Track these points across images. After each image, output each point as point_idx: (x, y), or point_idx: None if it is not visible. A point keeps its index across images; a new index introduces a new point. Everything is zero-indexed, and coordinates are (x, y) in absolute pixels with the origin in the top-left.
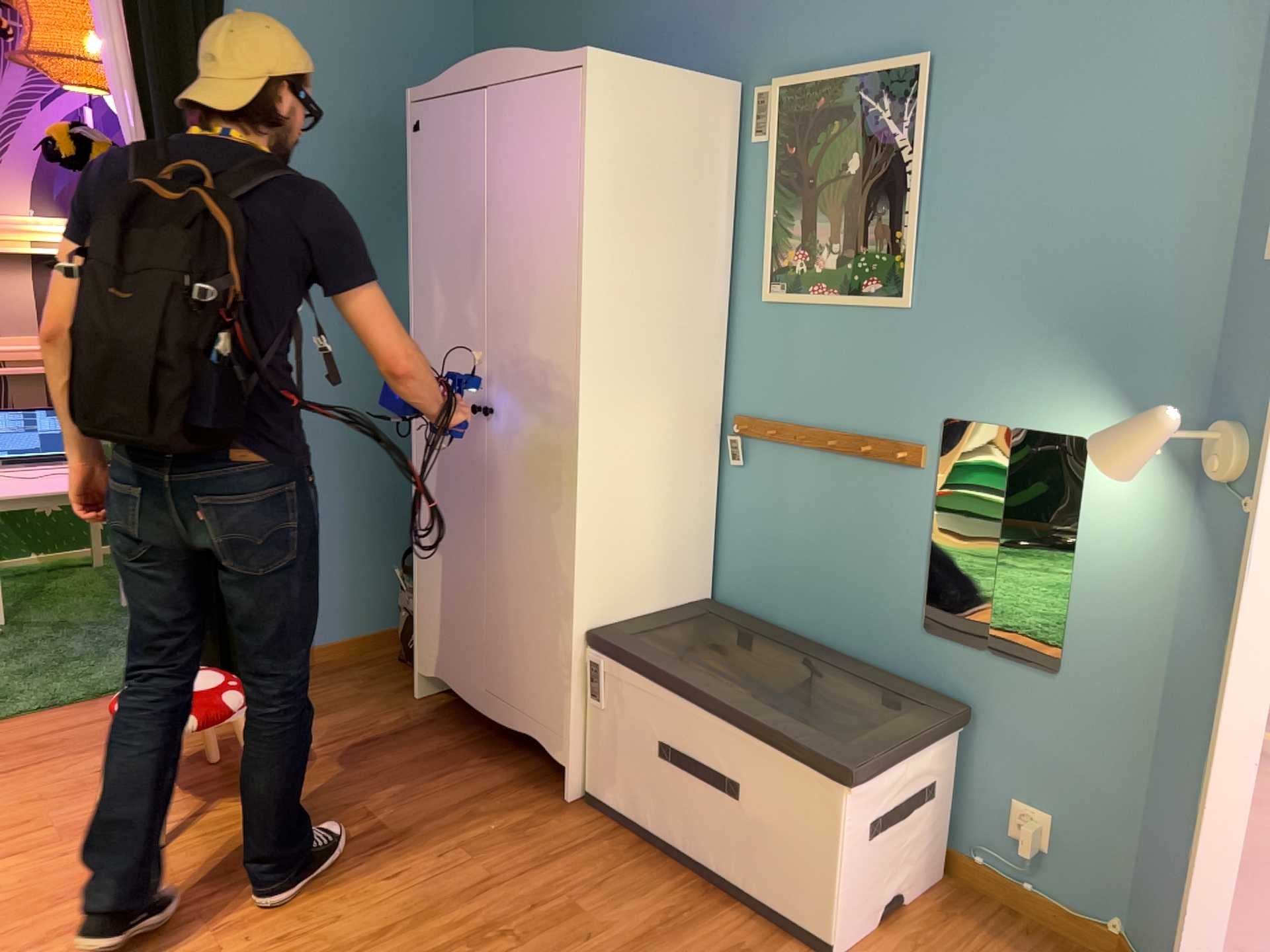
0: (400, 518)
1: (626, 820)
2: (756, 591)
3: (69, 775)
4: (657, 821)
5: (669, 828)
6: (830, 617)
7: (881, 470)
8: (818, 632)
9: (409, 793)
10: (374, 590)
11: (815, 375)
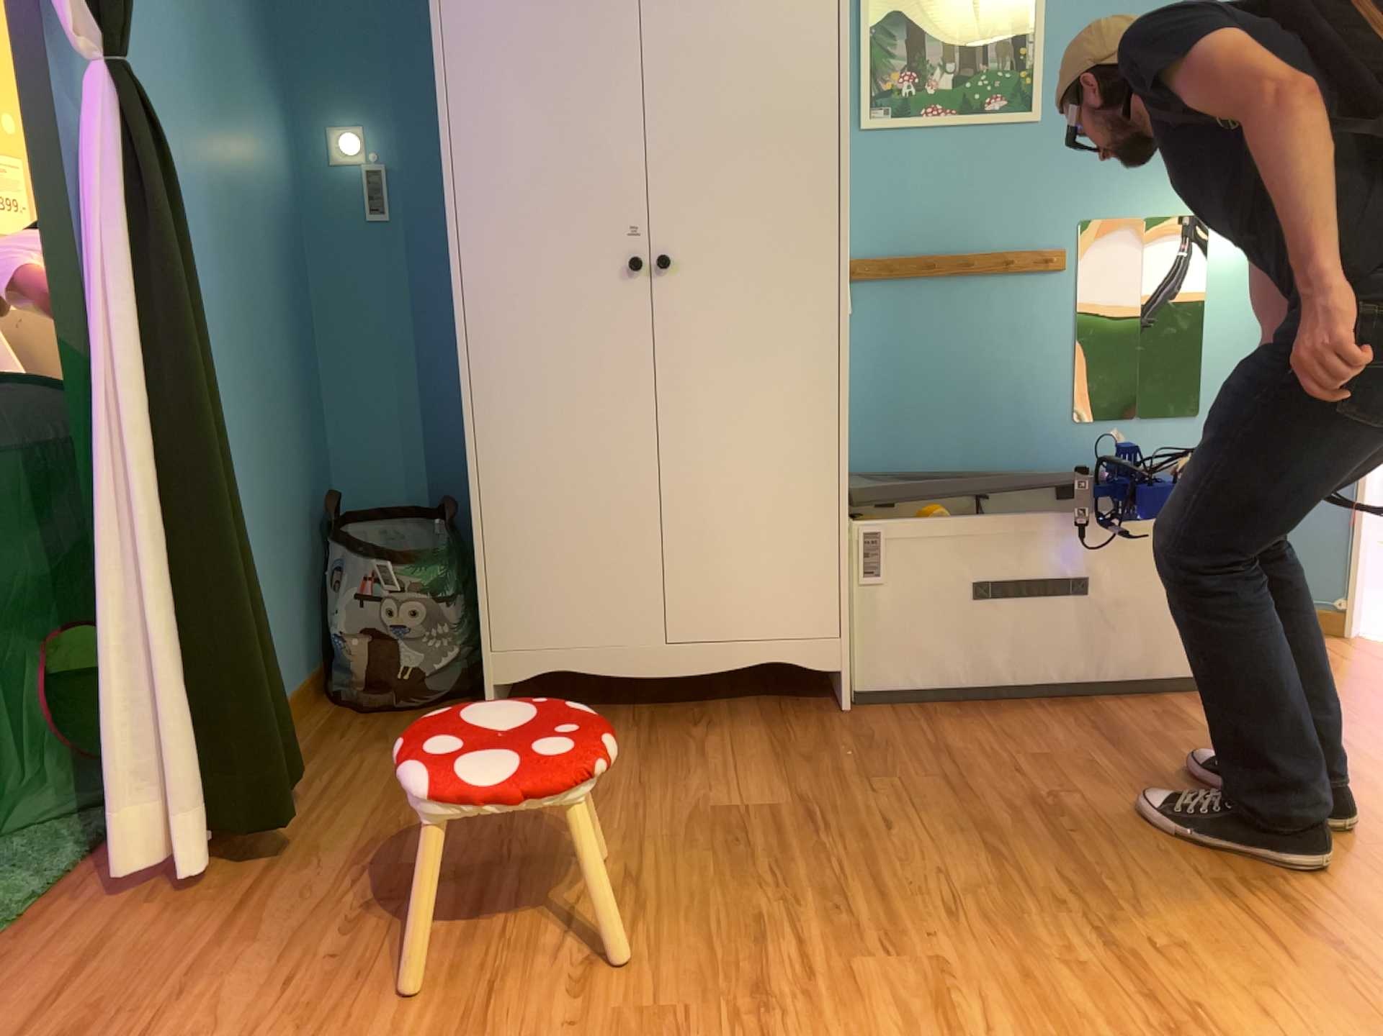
0: (291, 510)
1: (919, 695)
2: (876, 446)
3: (243, 1017)
4: (965, 674)
5: (982, 673)
6: (972, 443)
7: (1017, 283)
8: (958, 463)
9: (710, 778)
10: (286, 627)
11: (933, 202)
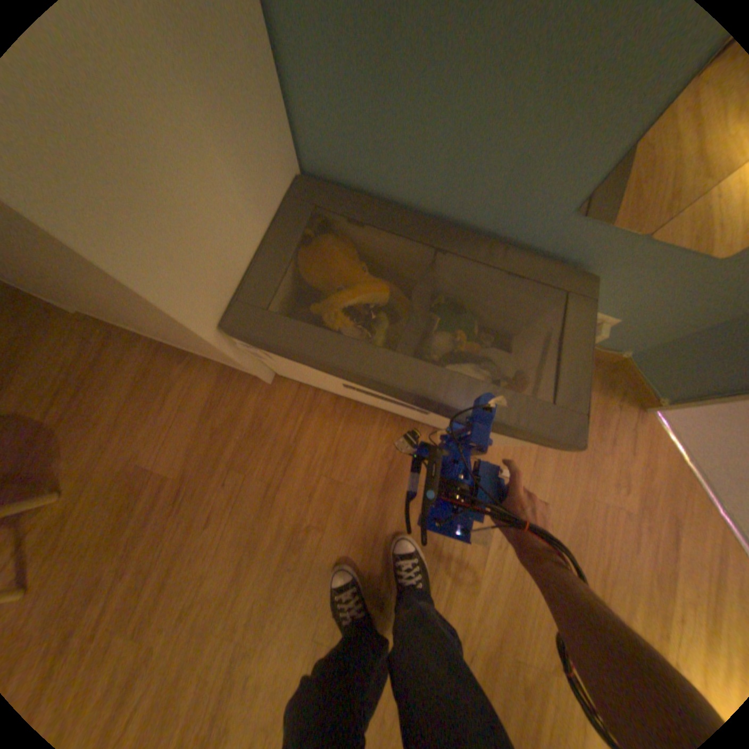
0: None
1: (320, 386)
2: (358, 160)
3: None
4: (348, 393)
5: (358, 396)
6: (458, 192)
7: None
8: (439, 204)
9: (155, 432)
10: None
11: None
